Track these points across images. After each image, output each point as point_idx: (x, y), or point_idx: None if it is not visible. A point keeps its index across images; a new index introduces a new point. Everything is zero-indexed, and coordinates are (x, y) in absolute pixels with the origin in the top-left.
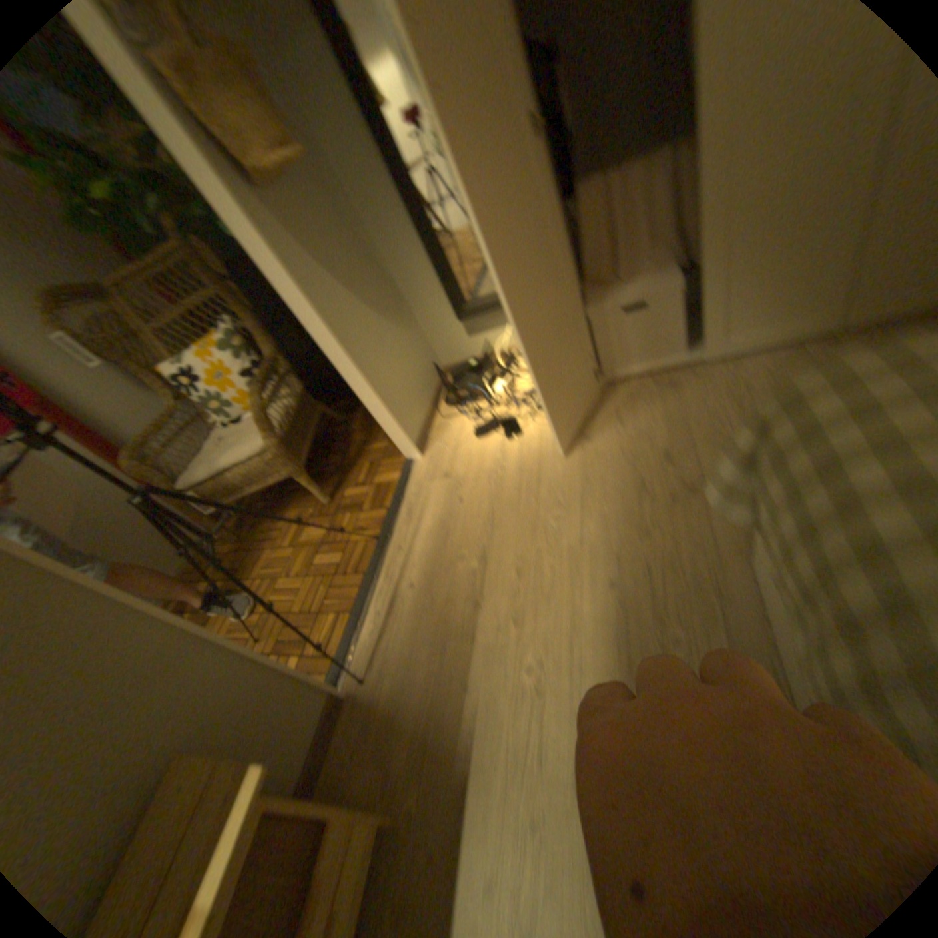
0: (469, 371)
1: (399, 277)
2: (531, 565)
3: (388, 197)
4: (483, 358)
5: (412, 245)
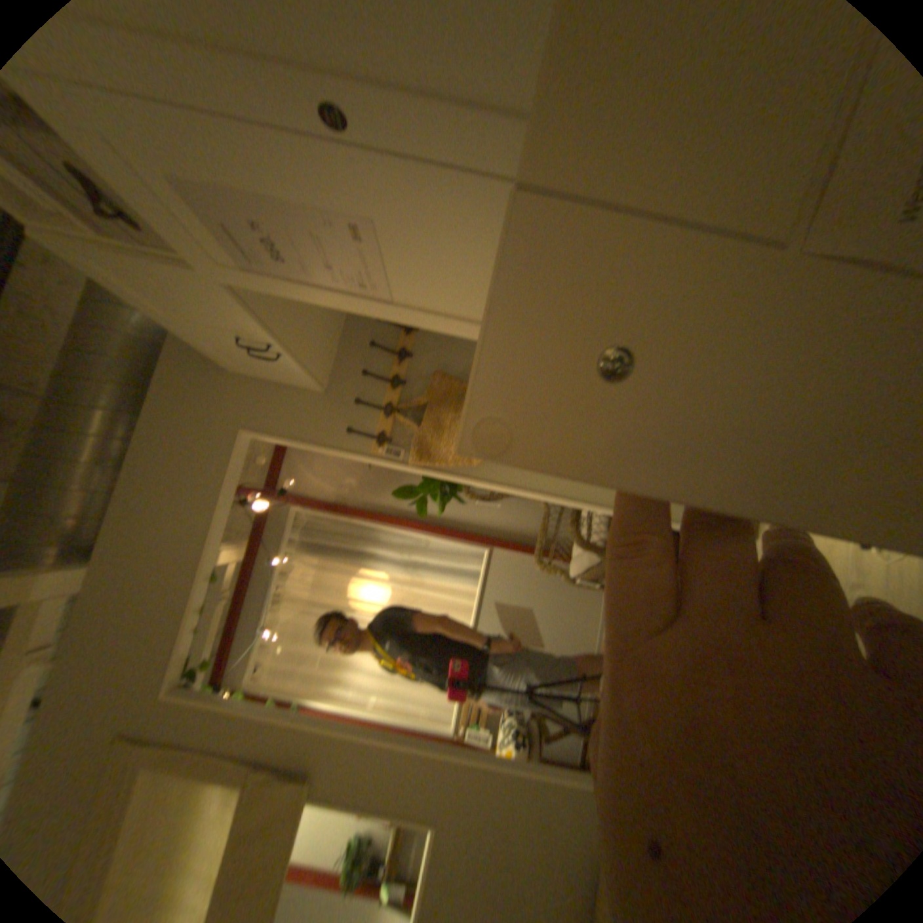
0: None
1: None
2: None
3: None
4: None
5: None
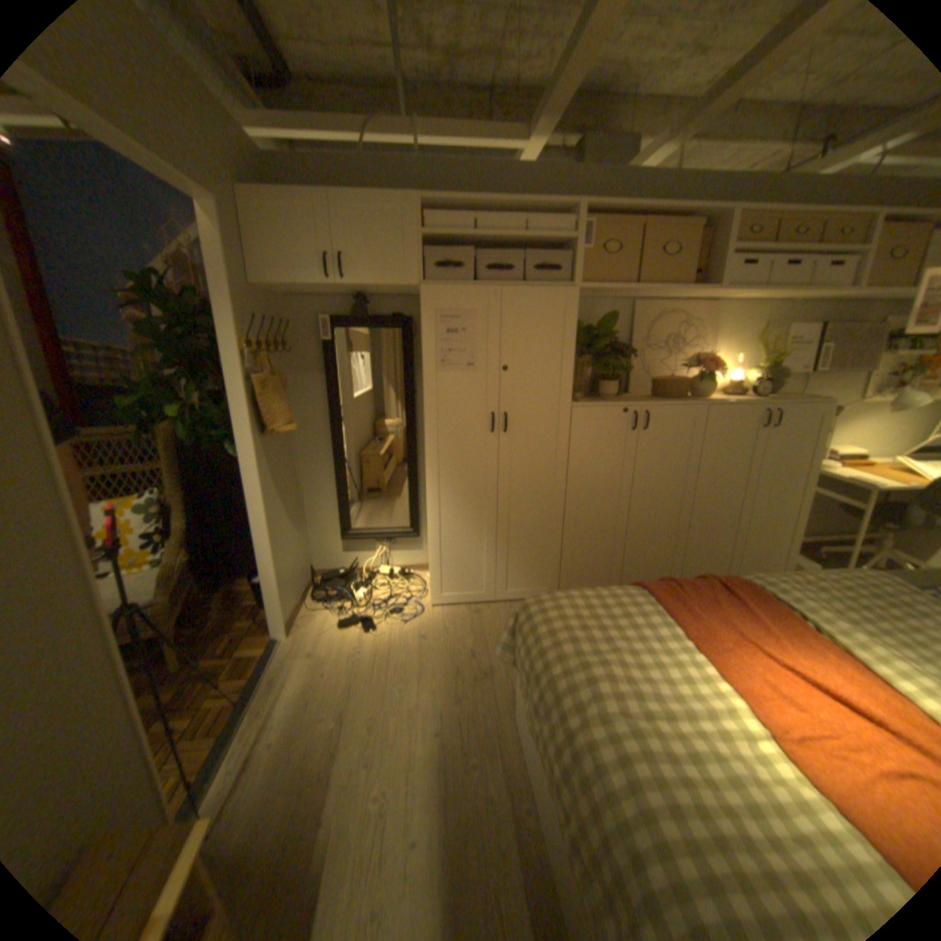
0: (338, 579)
1: (309, 502)
2: (378, 725)
3: (324, 457)
4: (350, 571)
5: (327, 487)
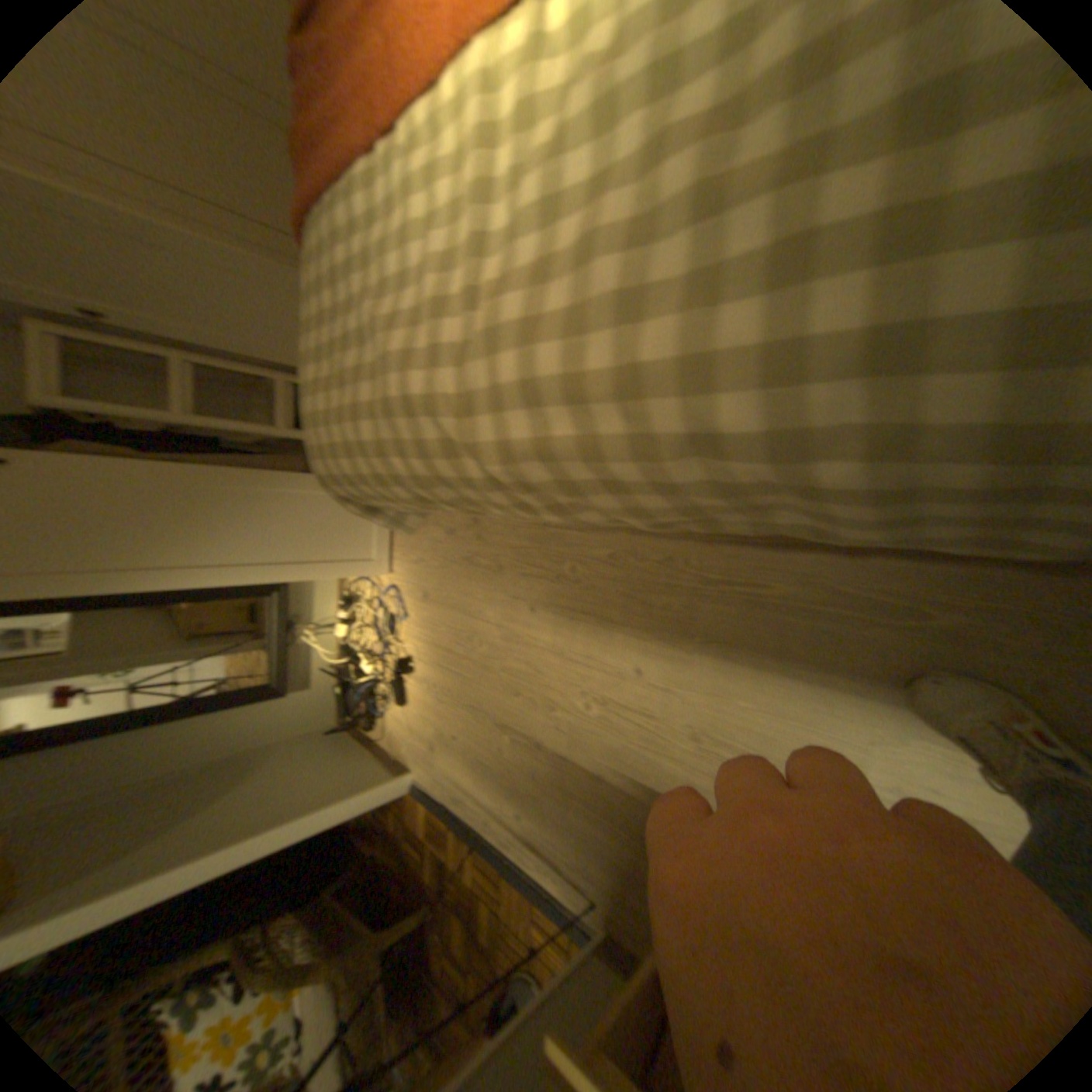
0: (347, 692)
1: (215, 748)
2: (513, 676)
3: (119, 741)
4: (340, 673)
5: (185, 726)
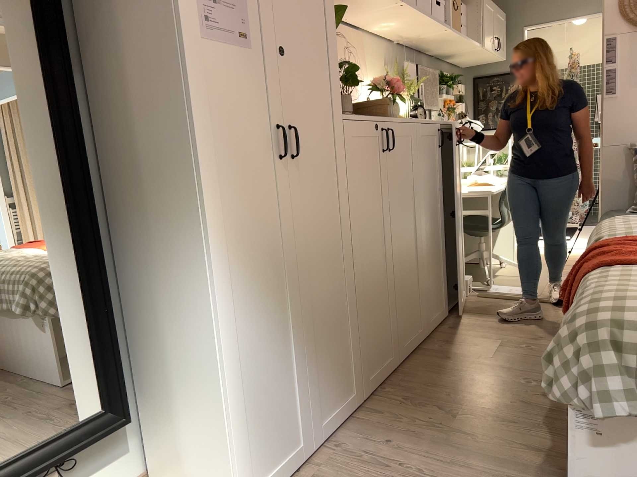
0: None
1: None
2: None
3: None
4: None
5: None
